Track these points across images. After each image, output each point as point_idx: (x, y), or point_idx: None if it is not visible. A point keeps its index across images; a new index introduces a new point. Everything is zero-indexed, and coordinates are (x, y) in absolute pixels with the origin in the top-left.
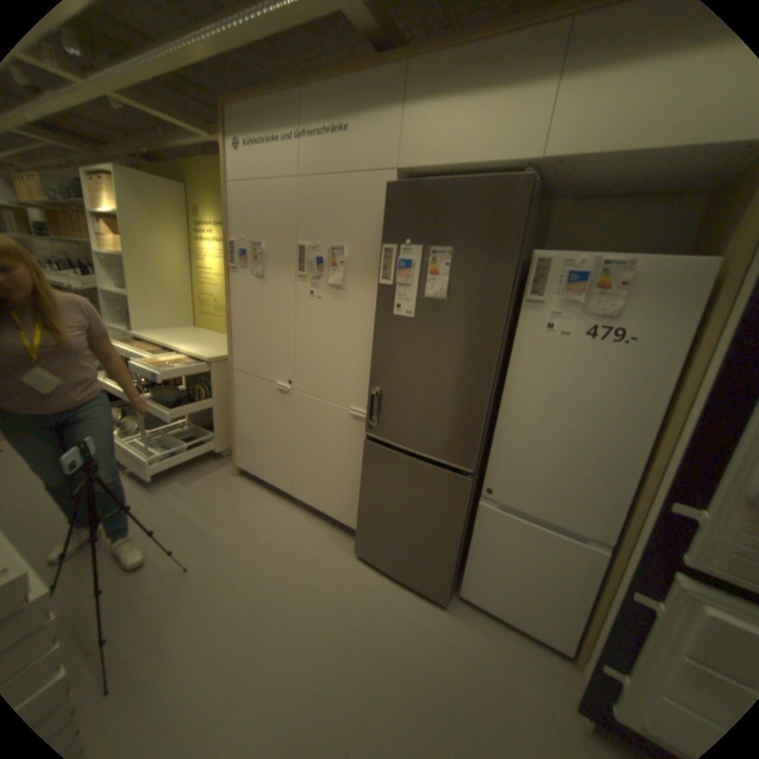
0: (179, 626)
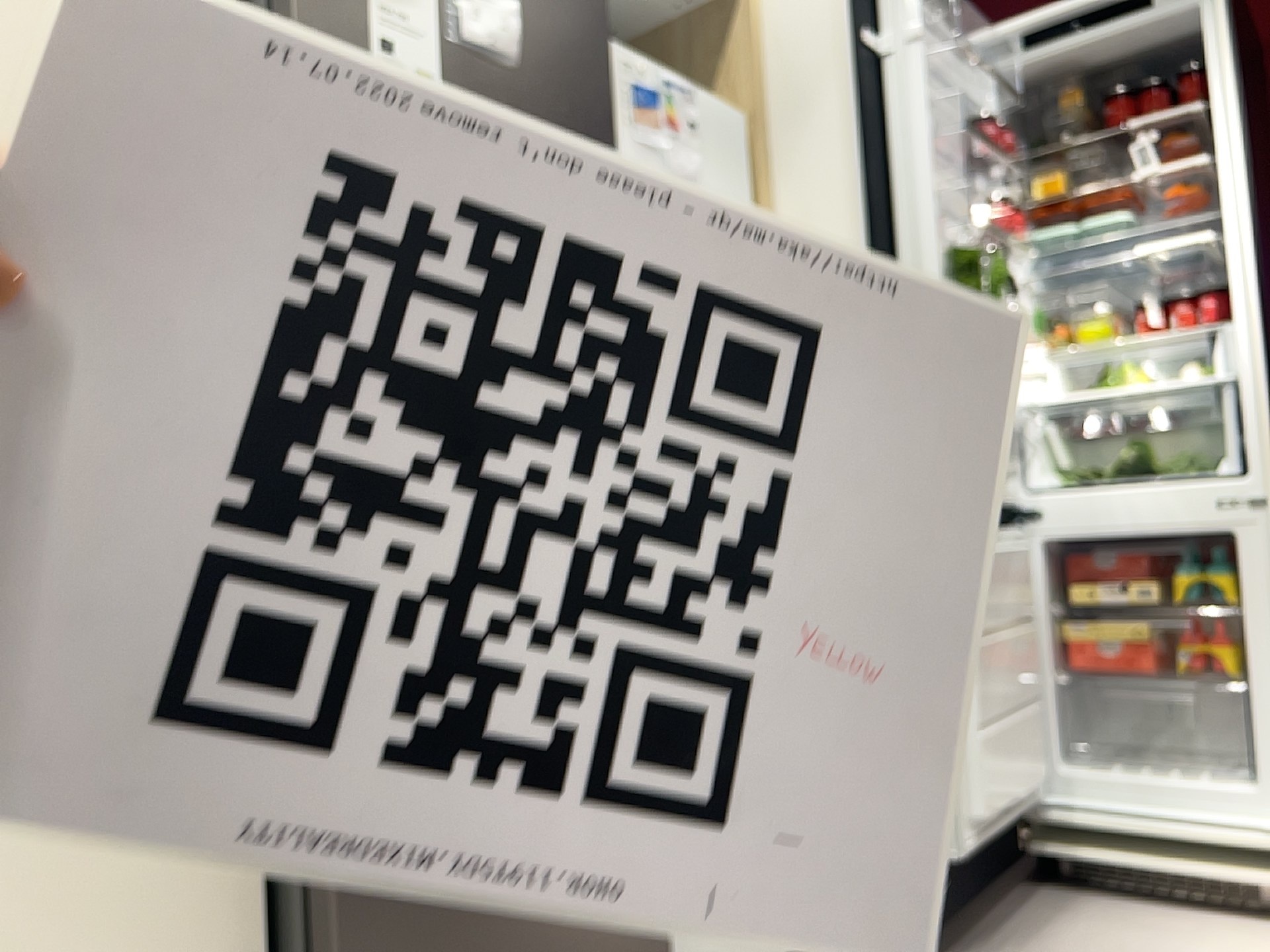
0: None
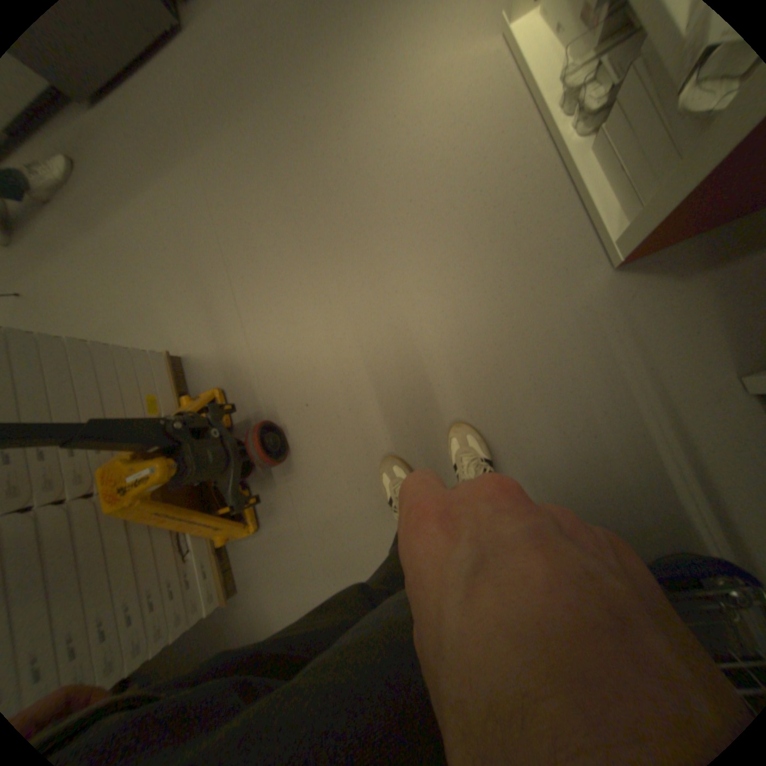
0: (62, 307)
